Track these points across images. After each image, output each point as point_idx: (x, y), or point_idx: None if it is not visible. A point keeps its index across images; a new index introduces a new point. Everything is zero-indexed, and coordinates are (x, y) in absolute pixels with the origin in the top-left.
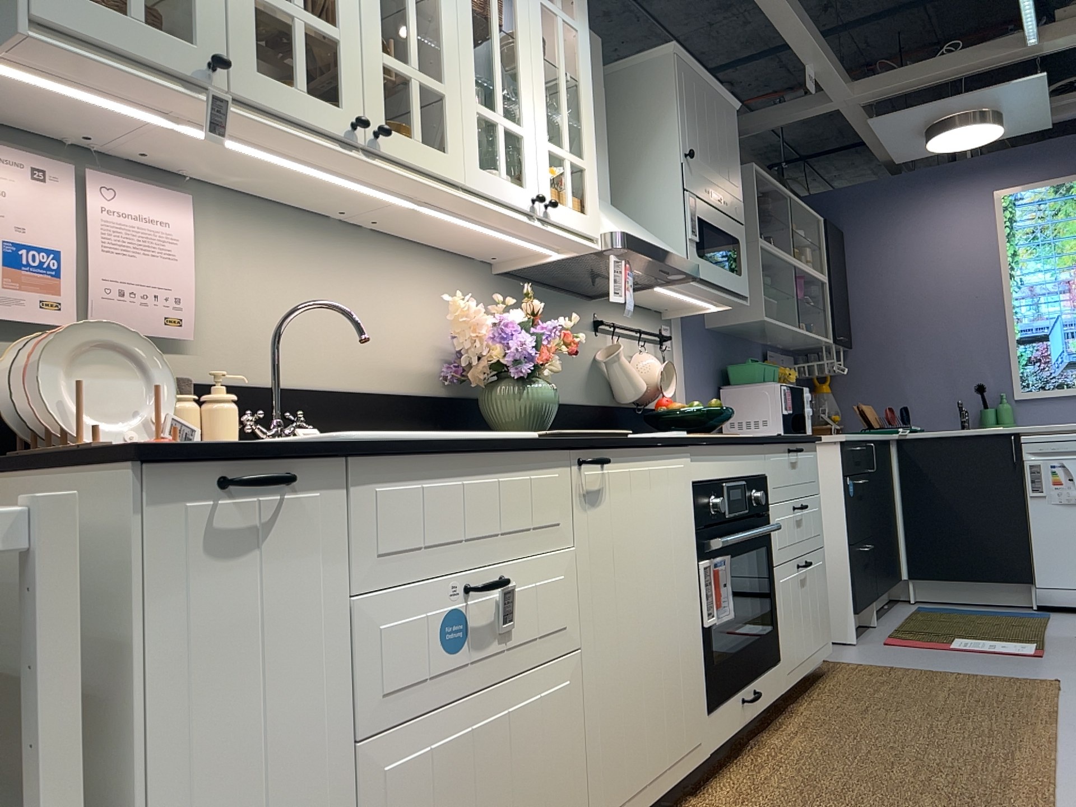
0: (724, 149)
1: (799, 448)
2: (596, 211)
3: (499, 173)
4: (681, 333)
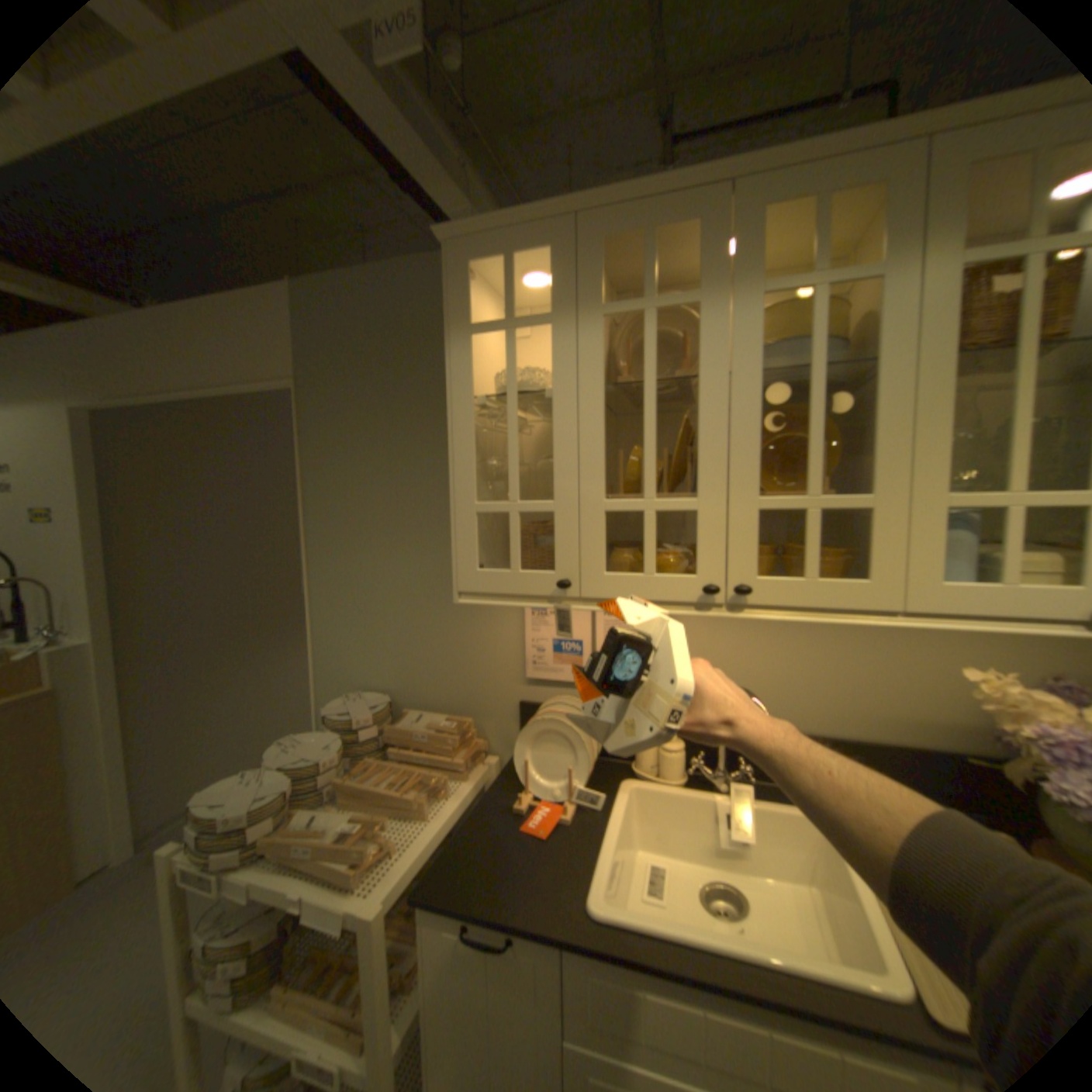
0: None
1: None
2: None
3: (999, 577)
4: None
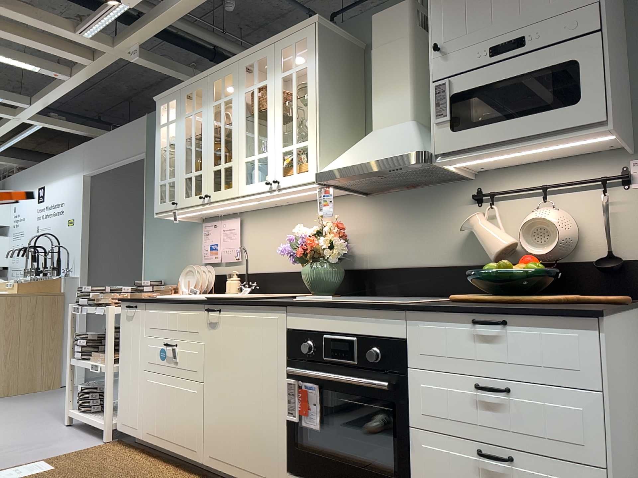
0: None
1: (508, 320)
2: (313, 165)
3: (253, 181)
4: None
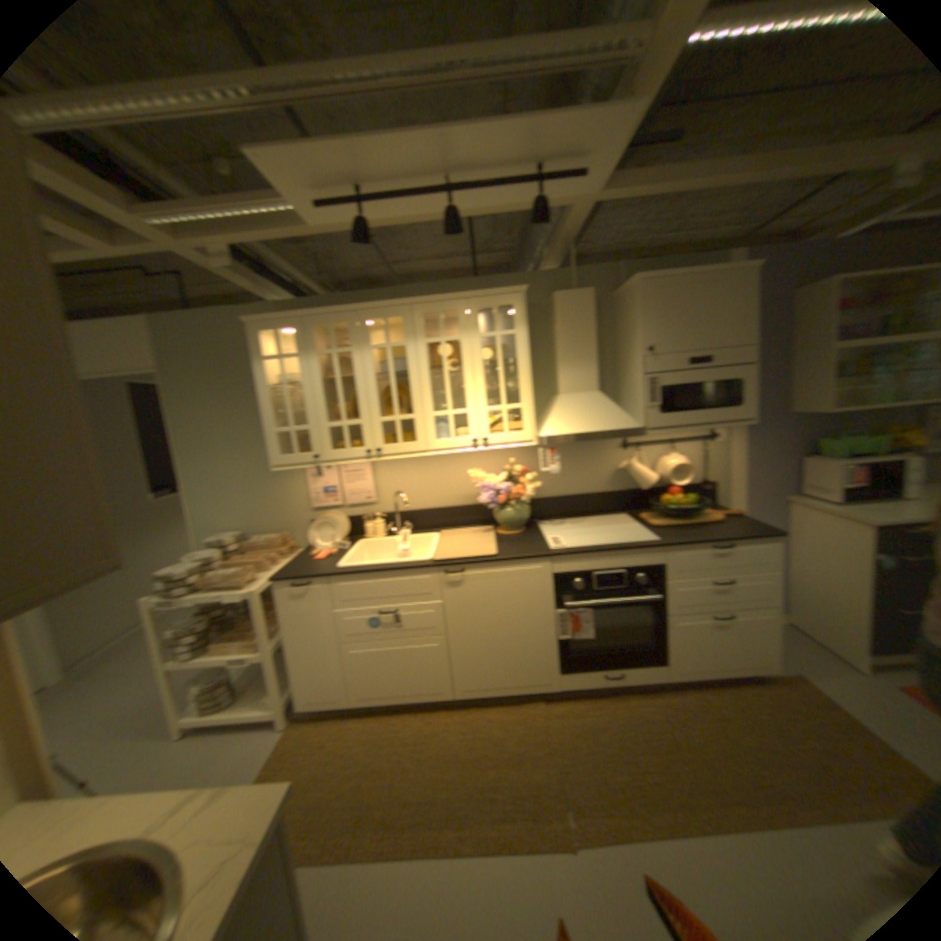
0: (722, 314)
1: (736, 544)
2: (531, 428)
3: (452, 437)
4: (742, 426)
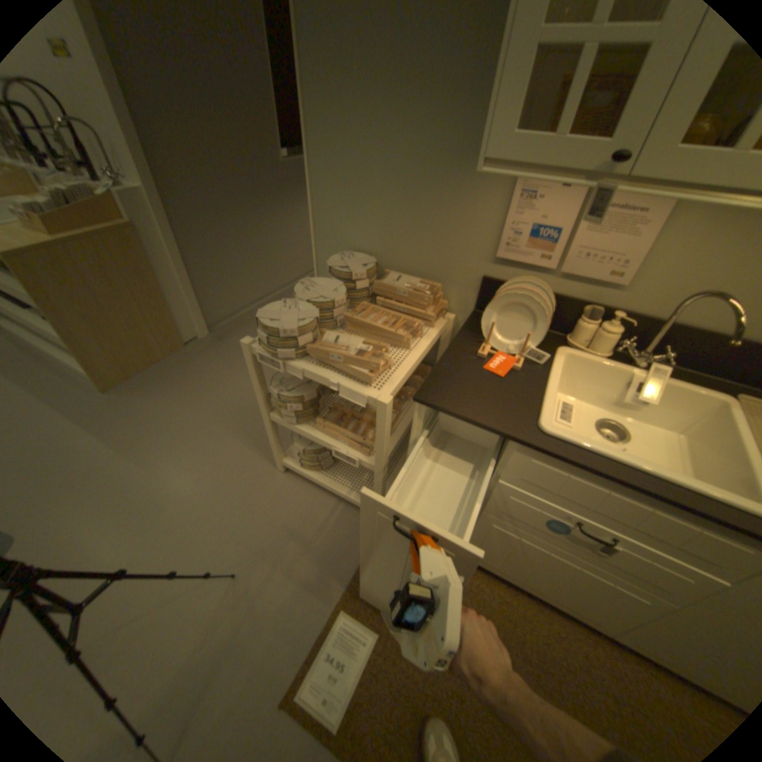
0: None
1: None
2: None
3: None
4: None
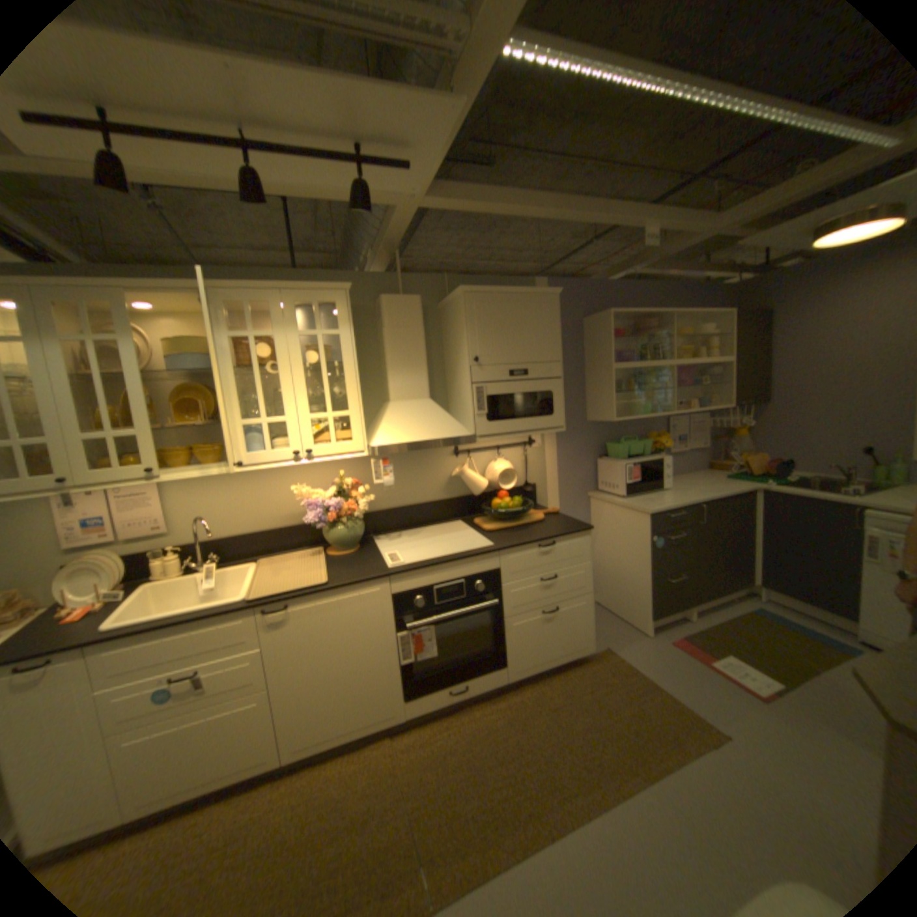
0: (533, 333)
1: (555, 541)
2: (360, 437)
3: (265, 449)
4: (551, 433)
